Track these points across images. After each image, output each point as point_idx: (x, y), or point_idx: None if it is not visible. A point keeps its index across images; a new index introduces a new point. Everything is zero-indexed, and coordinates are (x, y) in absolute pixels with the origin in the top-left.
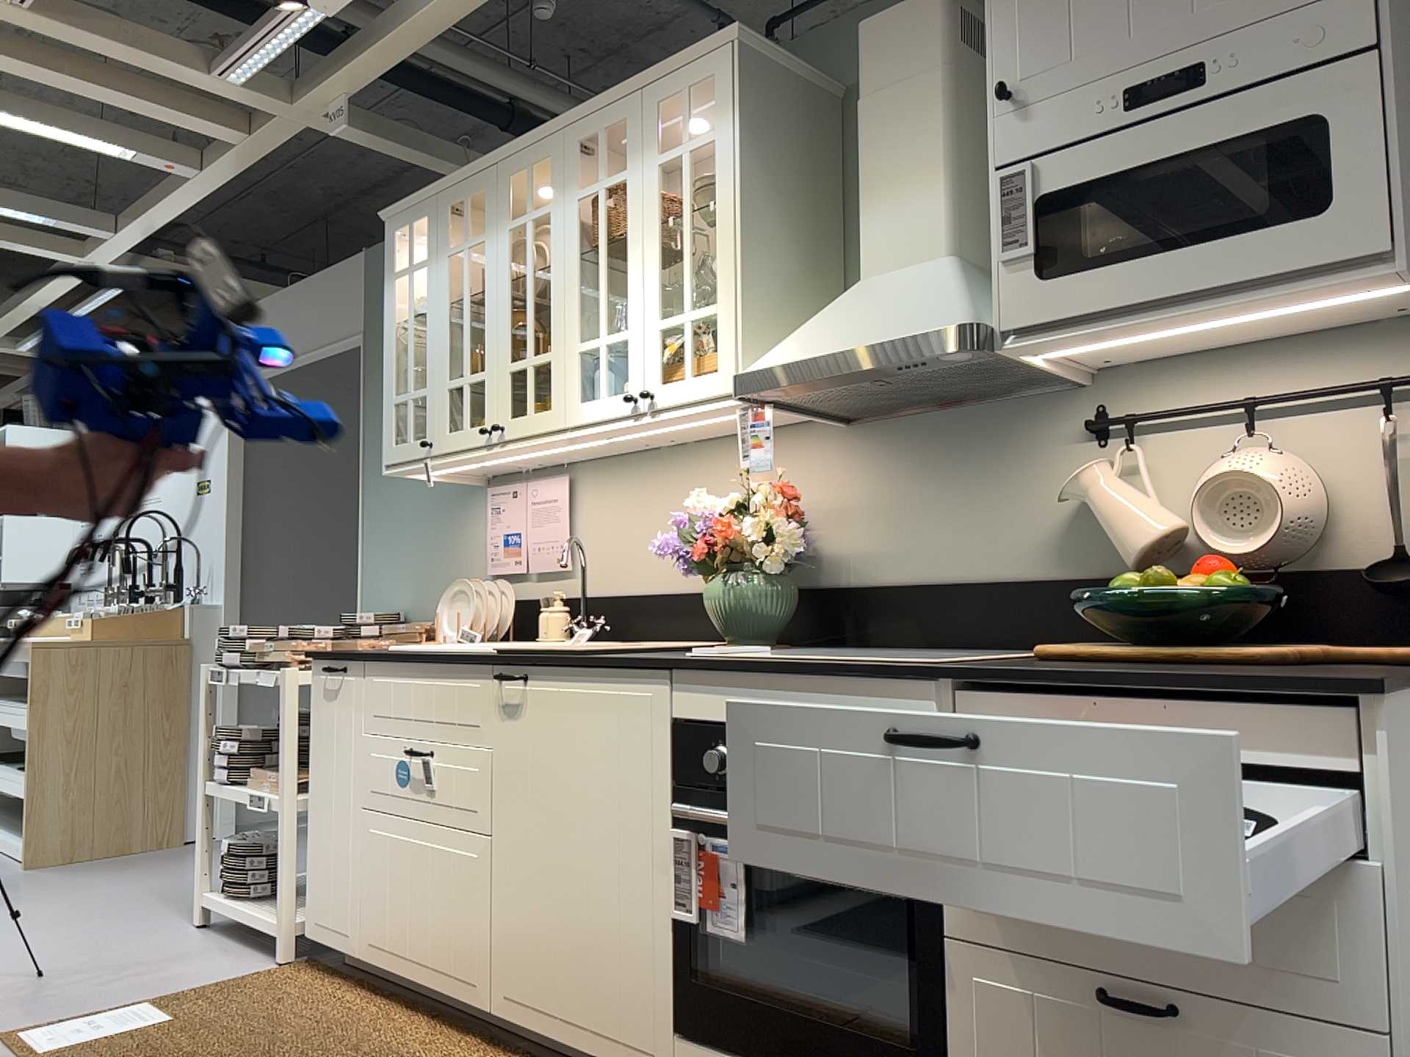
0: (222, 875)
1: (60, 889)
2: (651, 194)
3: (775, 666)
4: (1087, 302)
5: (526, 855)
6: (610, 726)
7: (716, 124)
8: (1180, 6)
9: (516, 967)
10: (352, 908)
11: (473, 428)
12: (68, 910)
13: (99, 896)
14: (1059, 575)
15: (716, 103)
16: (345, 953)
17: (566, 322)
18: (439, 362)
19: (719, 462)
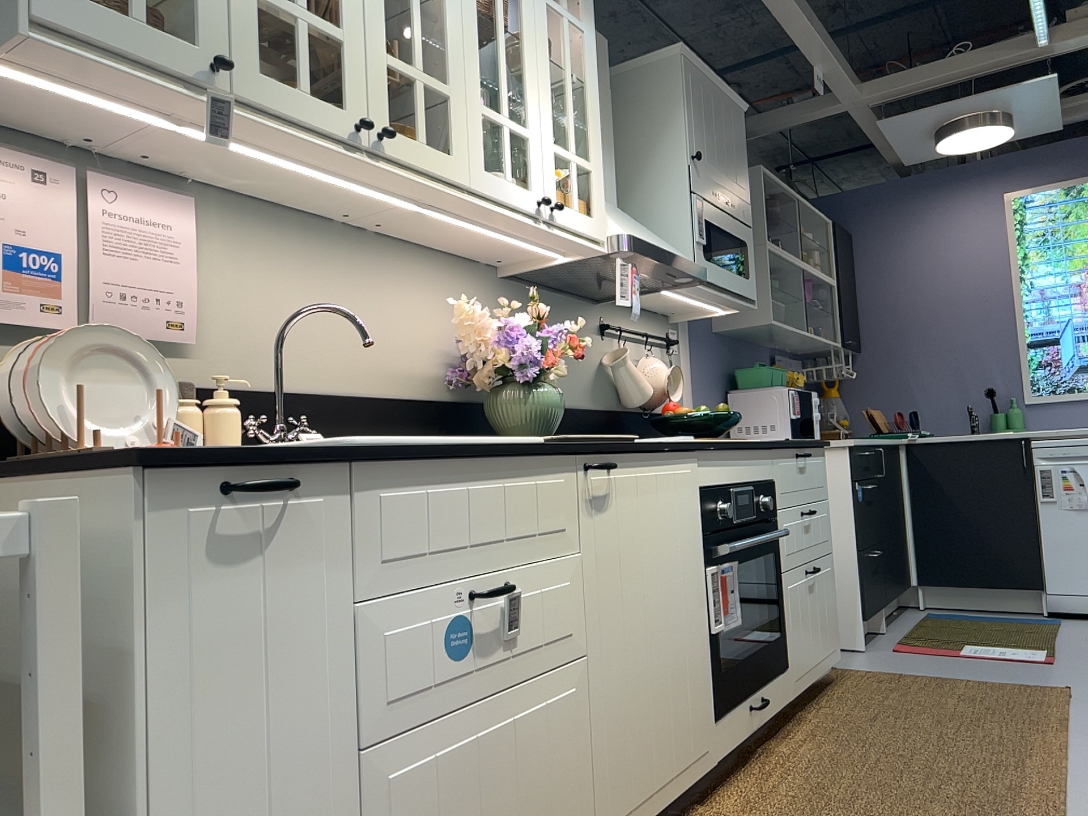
0: None
1: None
2: (543, 23)
3: (743, 444)
4: (716, 279)
5: (623, 652)
6: (673, 501)
7: (586, 22)
8: (727, 171)
9: (621, 779)
10: None
11: (322, 102)
12: None
13: None
14: (597, 408)
15: (586, 5)
16: None
17: (469, 70)
18: None
19: (405, 268)
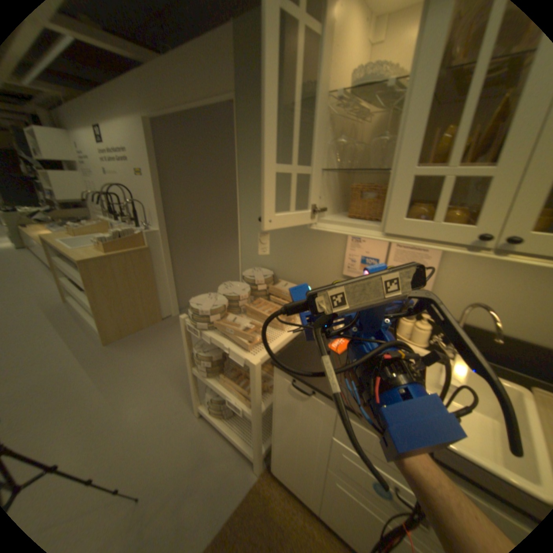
0: (209, 411)
1: (123, 372)
2: None
3: None
4: None
5: None
6: None
7: None
8: None
9: None
10: (316, 499)
11: (454, 224)
12: (132, 398)
13: (142, 379)
14: None
15: None
16: (308, 508)
17: None
18: (405, 143)
19: None
